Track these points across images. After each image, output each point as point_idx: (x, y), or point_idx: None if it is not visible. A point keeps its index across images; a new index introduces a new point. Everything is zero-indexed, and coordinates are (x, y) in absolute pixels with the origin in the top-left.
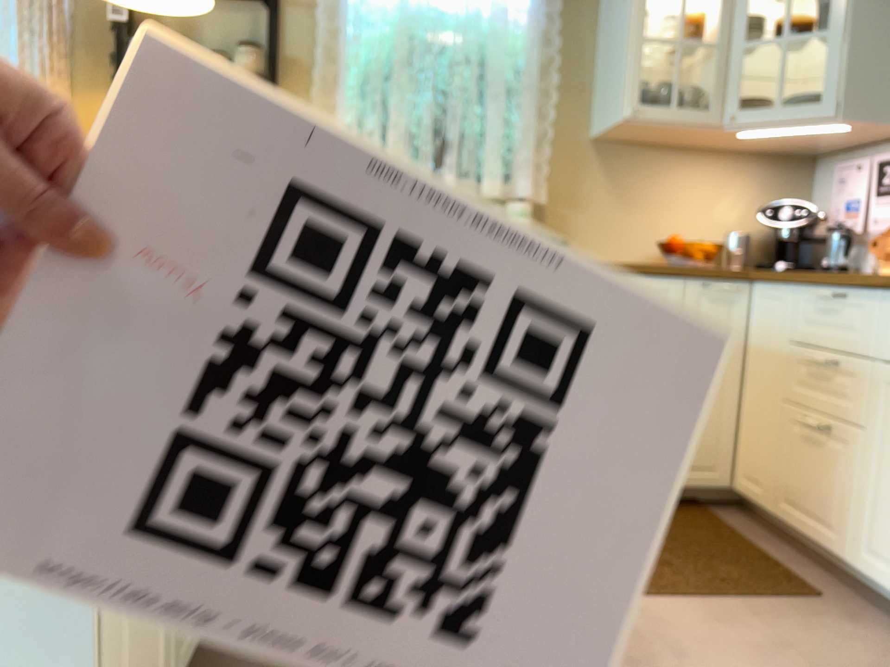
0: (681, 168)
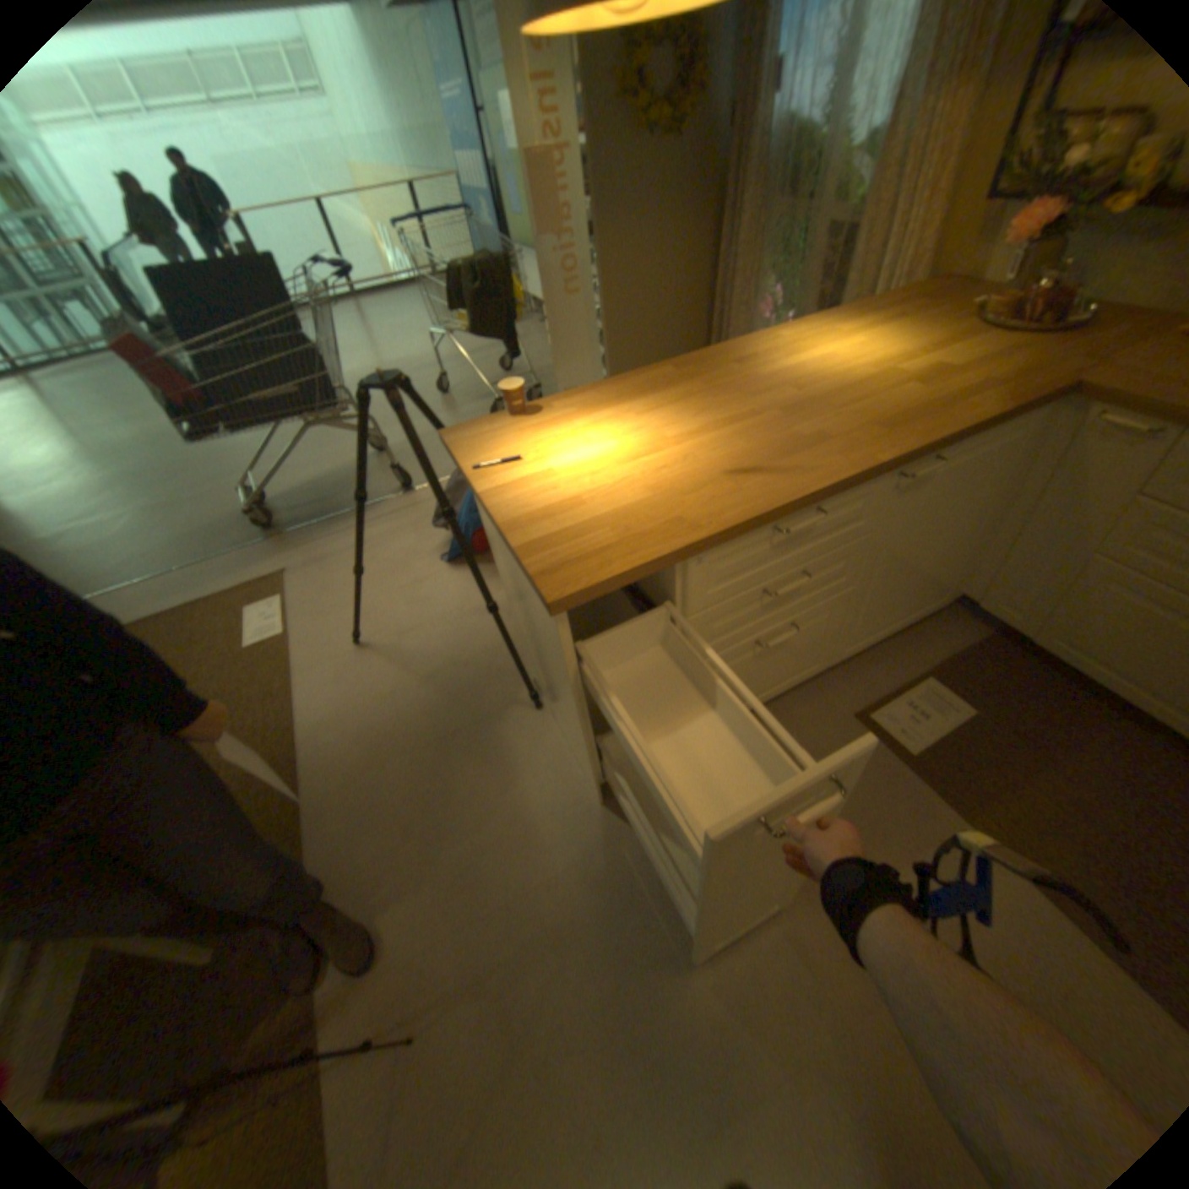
0: None
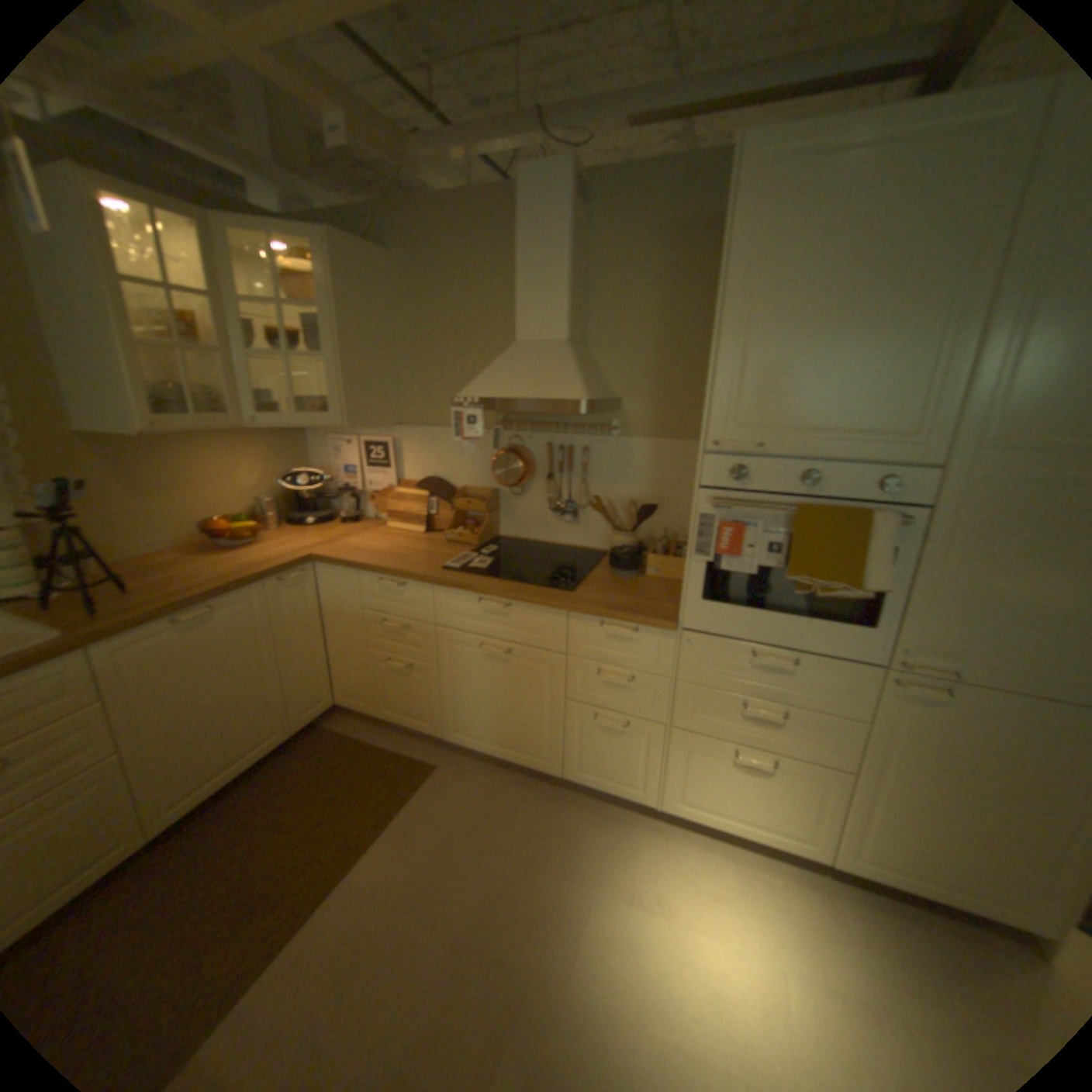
0: (189, 450)
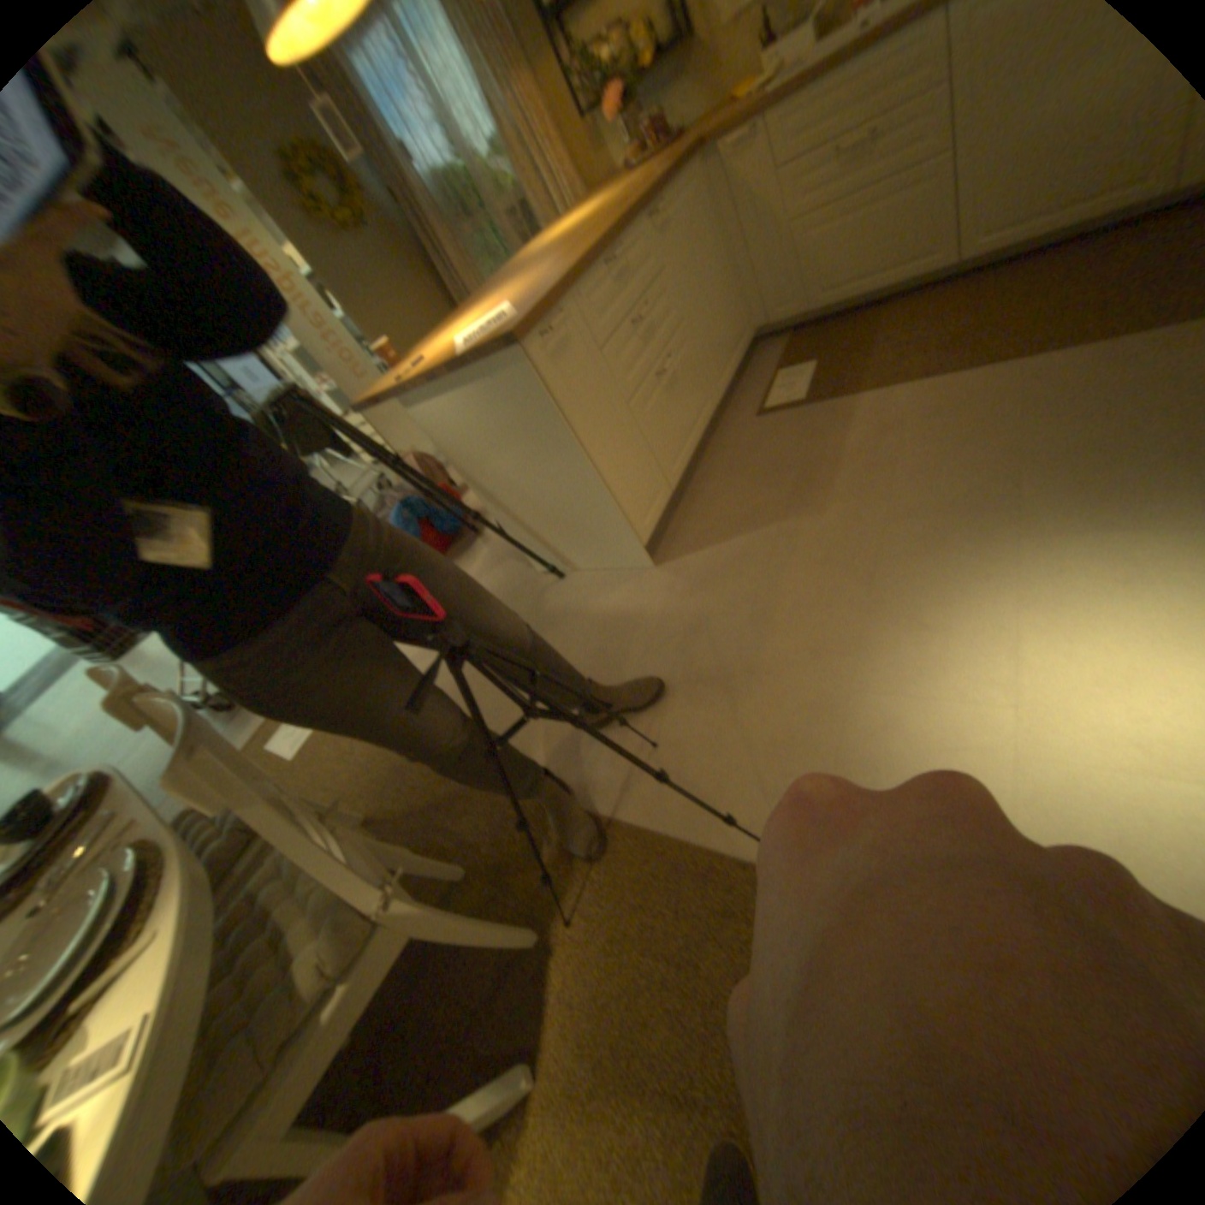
0: None
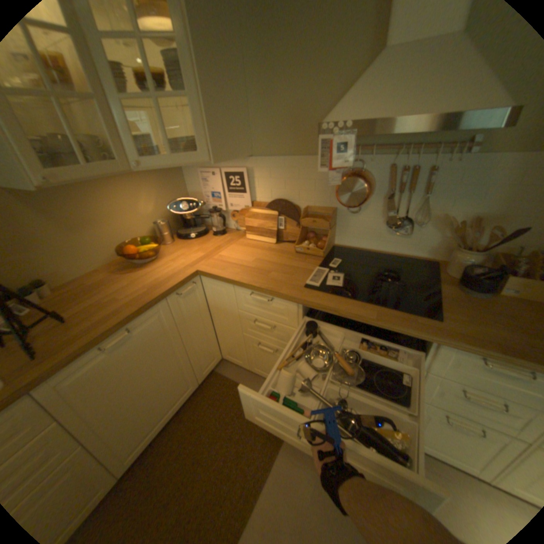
0: (100, 189)
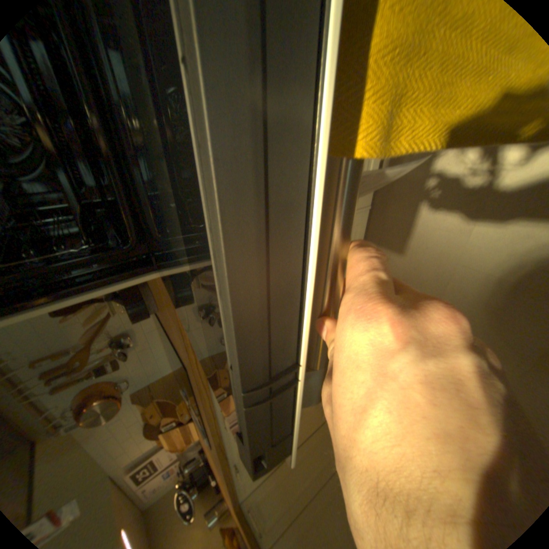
0: None
